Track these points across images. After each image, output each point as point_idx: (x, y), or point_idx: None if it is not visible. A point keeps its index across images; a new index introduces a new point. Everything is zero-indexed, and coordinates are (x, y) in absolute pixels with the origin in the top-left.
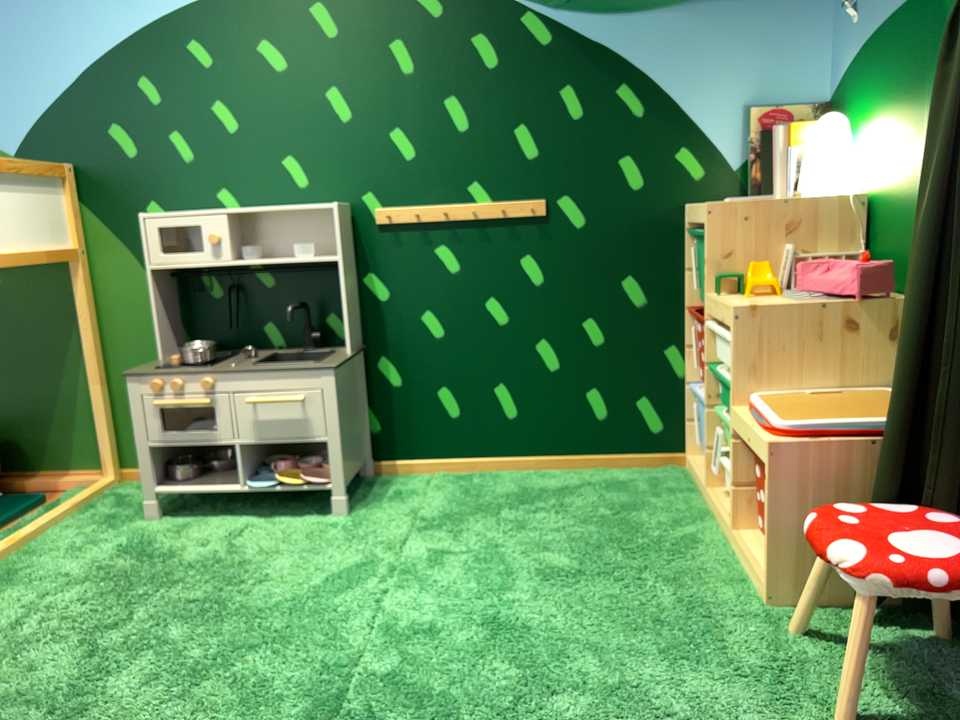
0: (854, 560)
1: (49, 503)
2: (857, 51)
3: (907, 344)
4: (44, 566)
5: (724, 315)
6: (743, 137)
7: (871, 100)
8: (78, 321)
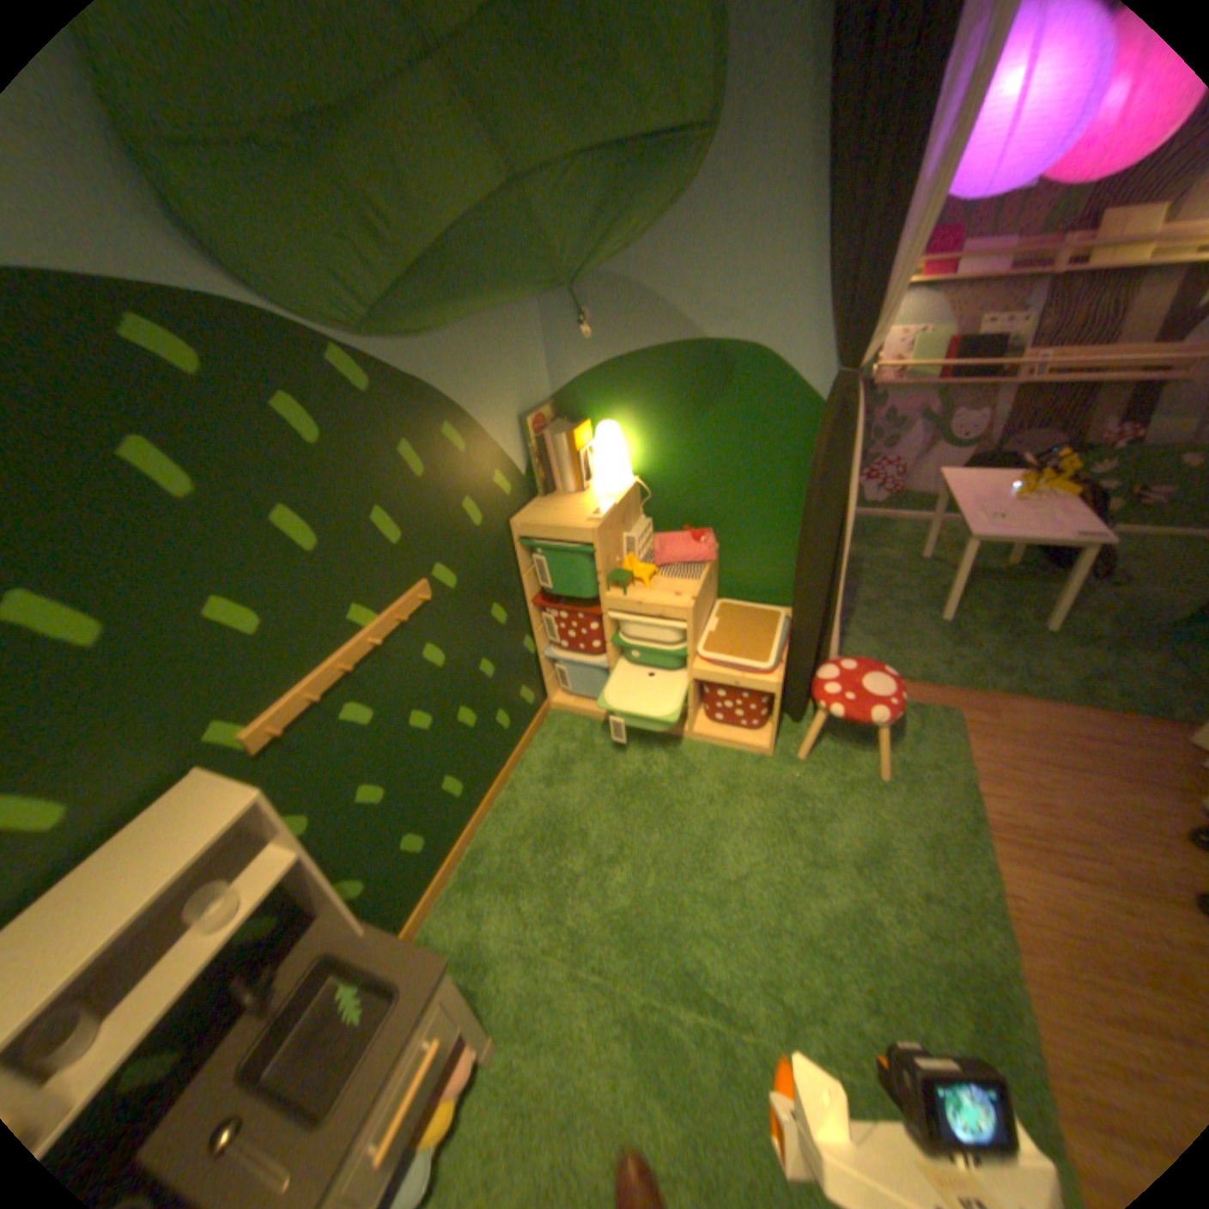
0: (885, 716)
1: None
2: (594, 365)
3: (809, 592)
4: None
5: (660, 612)
6: (523, 445)
7: (626, 409)
8: None
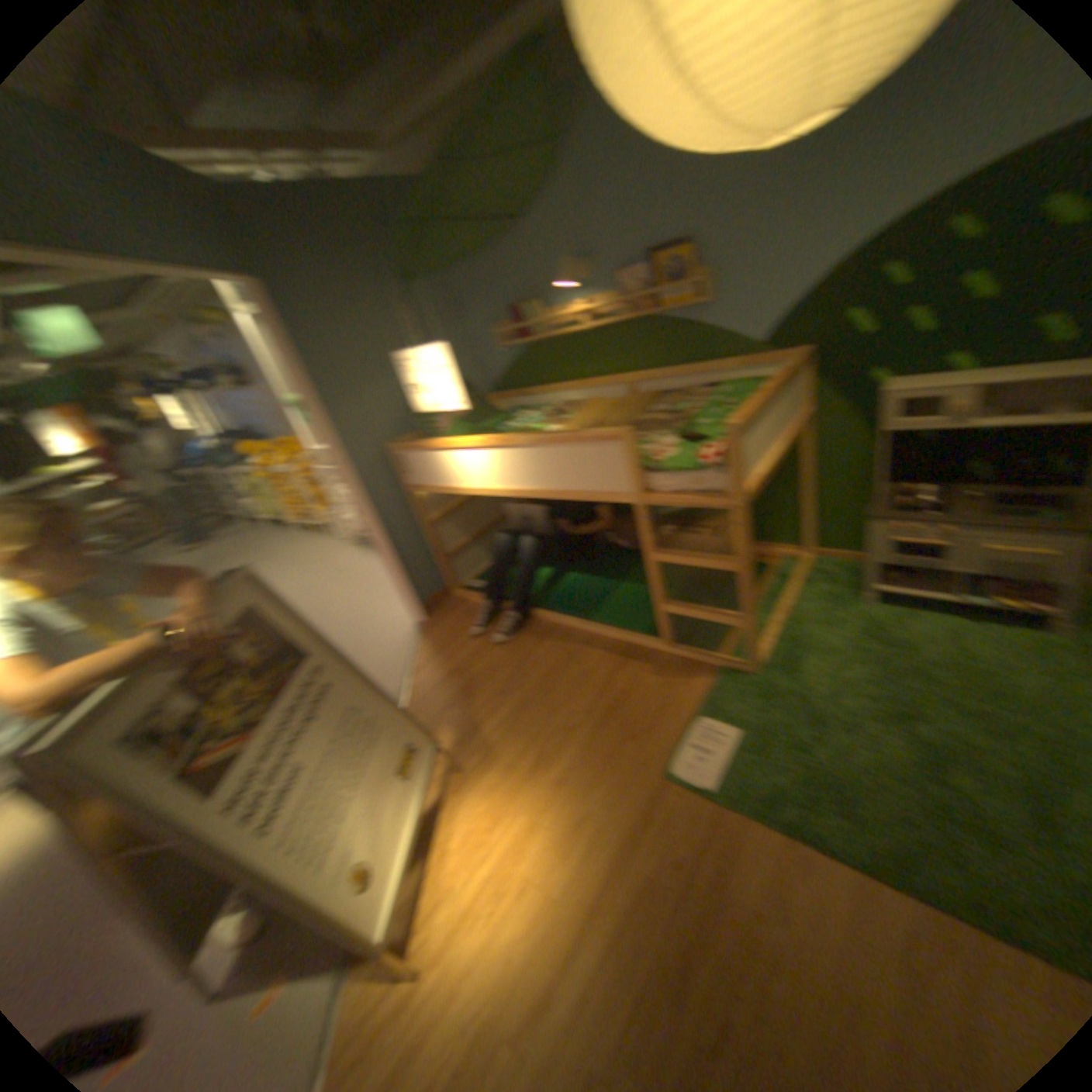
0: None
1: (775, 569)
2: None
3: None
4: (818, 638)
5: None
6: None
7: None
8: (800, 456)
